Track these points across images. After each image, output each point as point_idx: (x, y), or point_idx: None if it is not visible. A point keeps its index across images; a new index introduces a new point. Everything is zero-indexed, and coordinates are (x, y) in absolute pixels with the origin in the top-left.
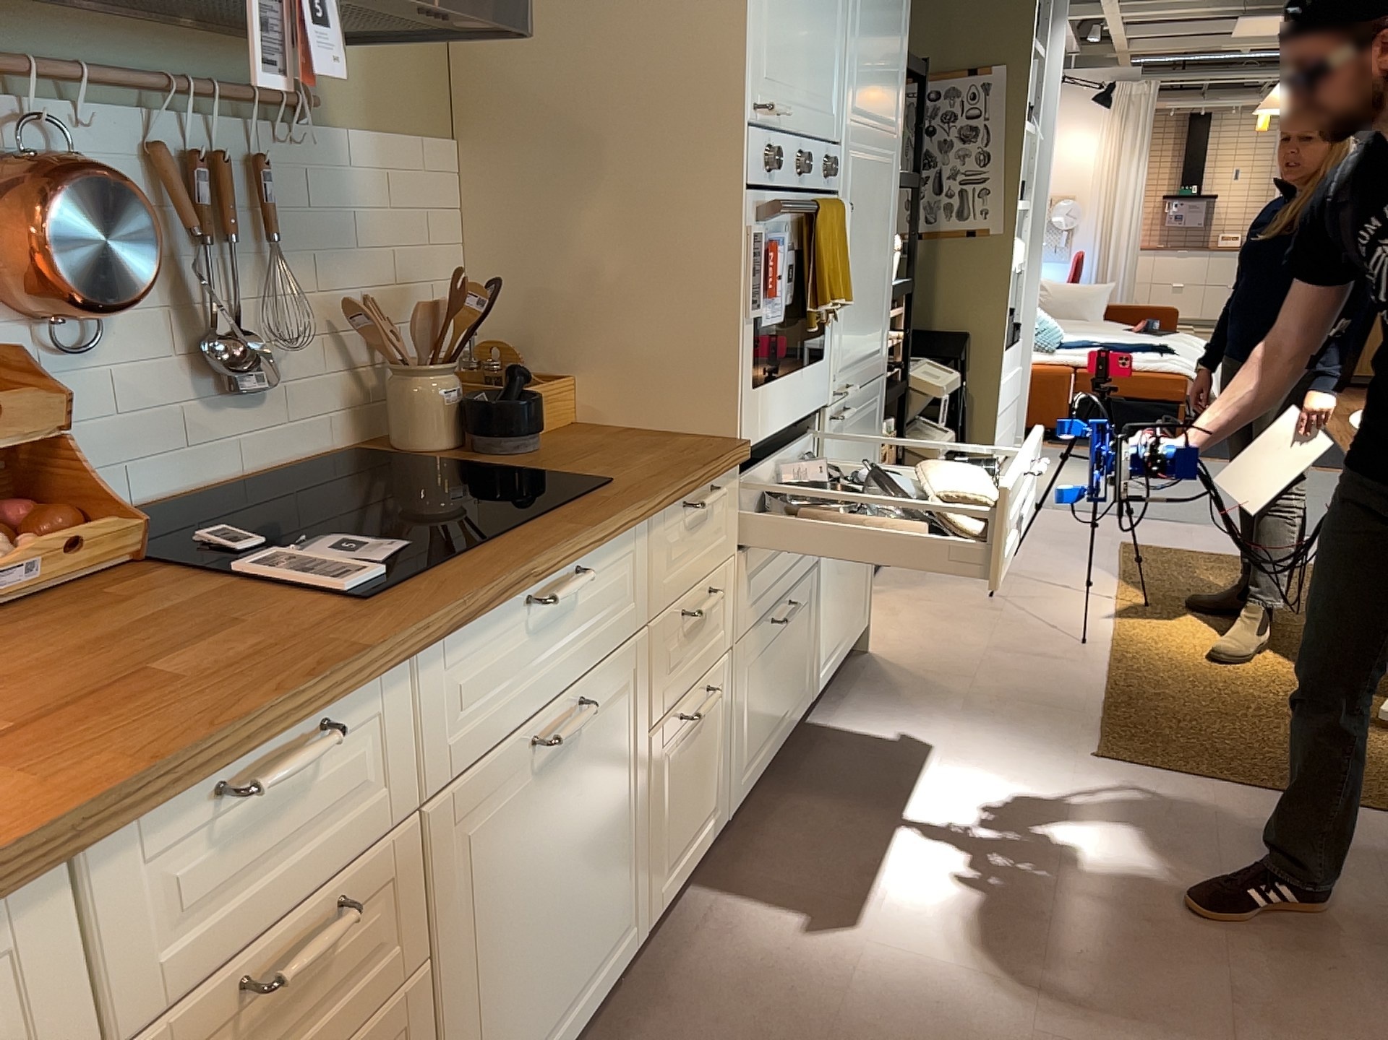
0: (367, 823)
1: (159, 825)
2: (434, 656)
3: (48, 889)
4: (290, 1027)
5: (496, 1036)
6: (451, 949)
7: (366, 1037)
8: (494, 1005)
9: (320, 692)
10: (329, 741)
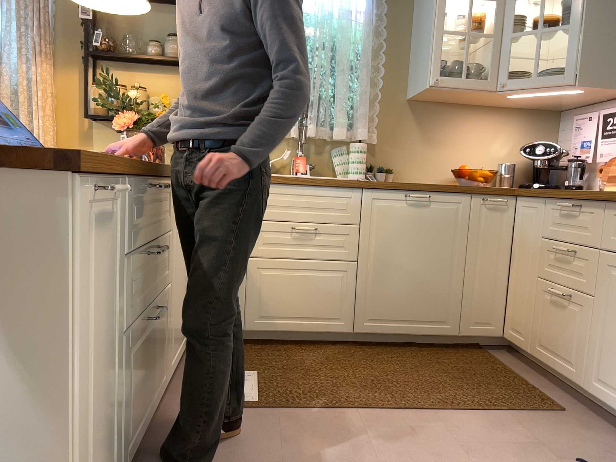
0: (585, 239)
1: (554, 203)
2: (611, 208)
3: (542, 202)
4: (562, 268)
5: (608, 360)
6: (600, 305)
7: (574, 295)
8: (610, 348)
9: (574, 194)
10: (571, 204)
